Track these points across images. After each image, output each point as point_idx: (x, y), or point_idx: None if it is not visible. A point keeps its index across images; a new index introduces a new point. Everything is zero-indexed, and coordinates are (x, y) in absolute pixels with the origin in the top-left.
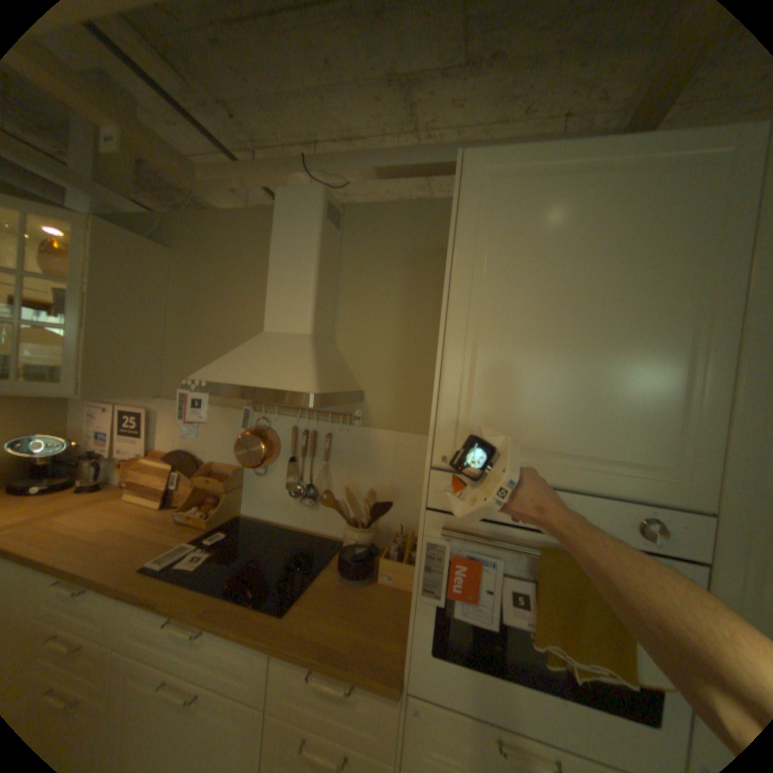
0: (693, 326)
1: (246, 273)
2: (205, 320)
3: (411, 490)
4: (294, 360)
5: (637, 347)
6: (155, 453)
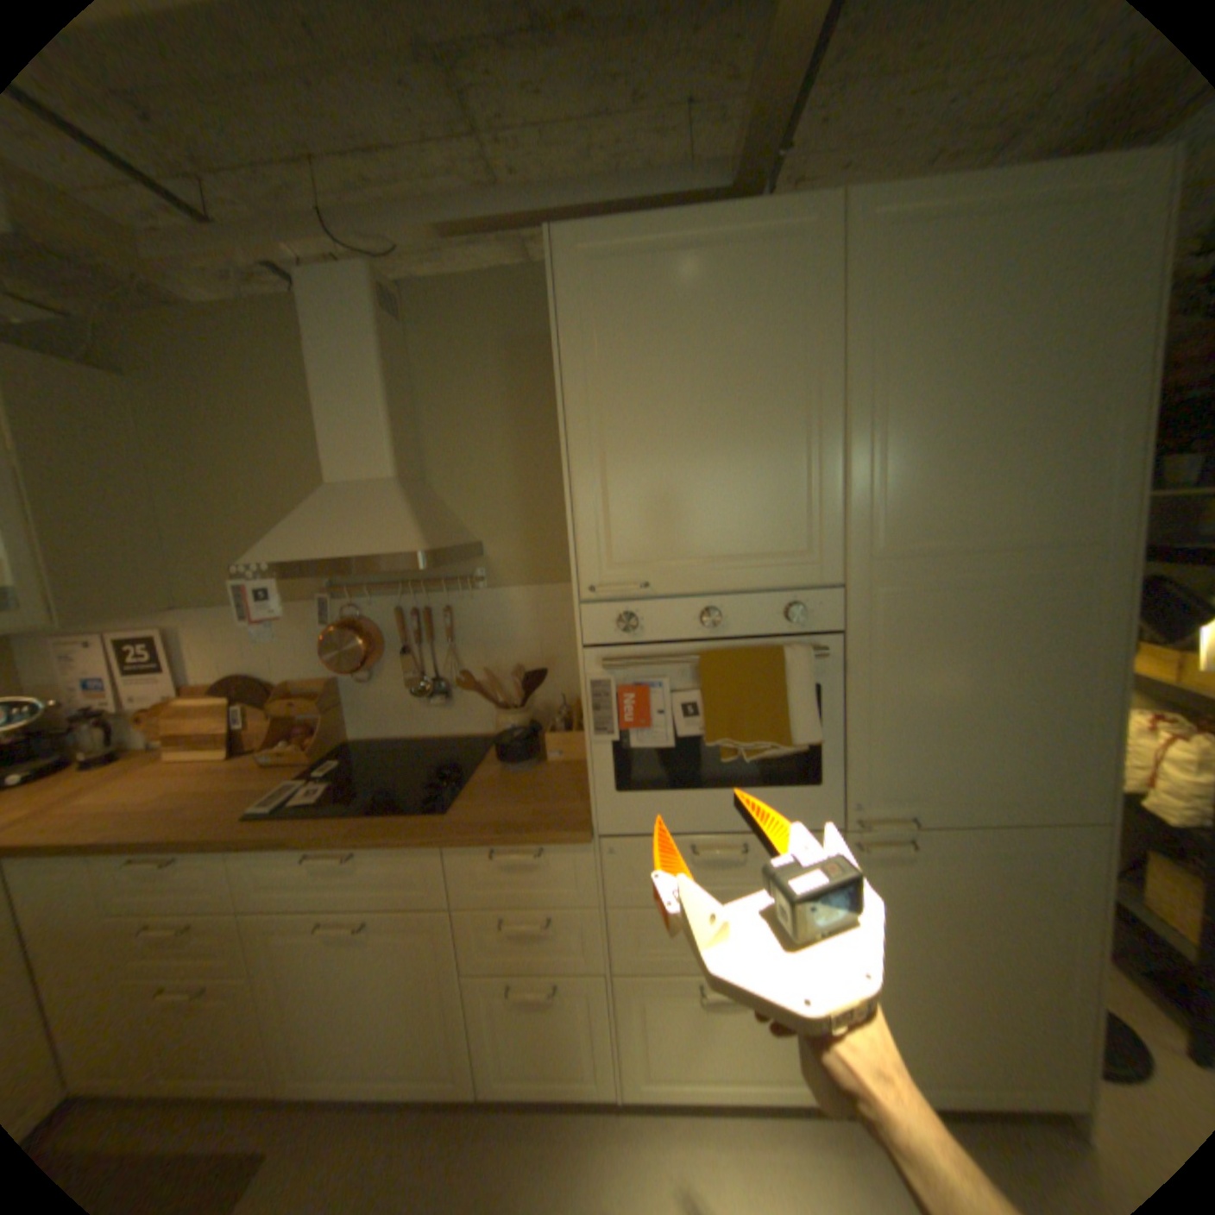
0: (802, 409)
1: (267, 400)
2: (217, 480)
3: (566, 653)
4: (382, 515)
5: (757, 438)
6: (191, 688)
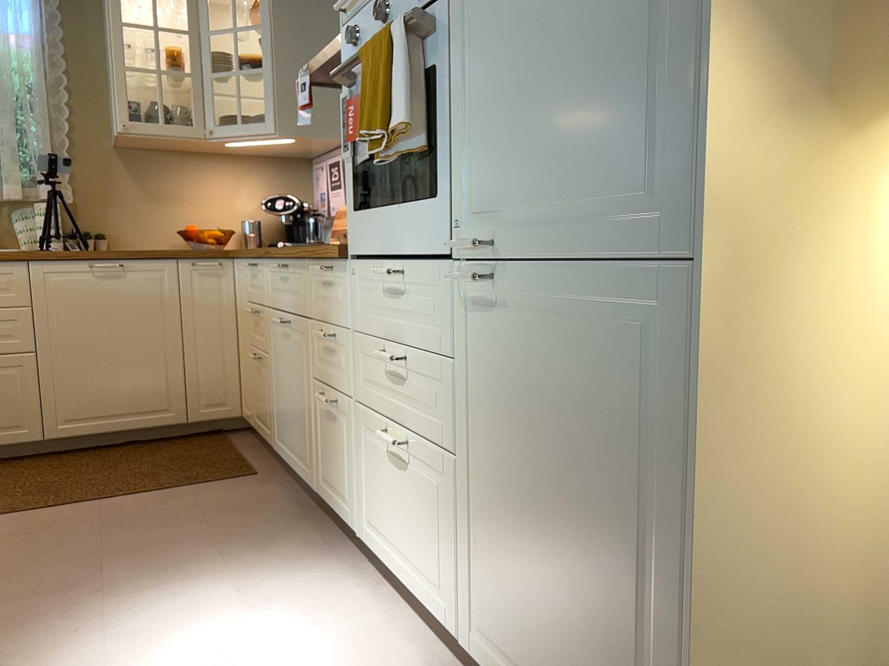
0: None
1: None
2: None
3: None
4: None
5: None
6: None
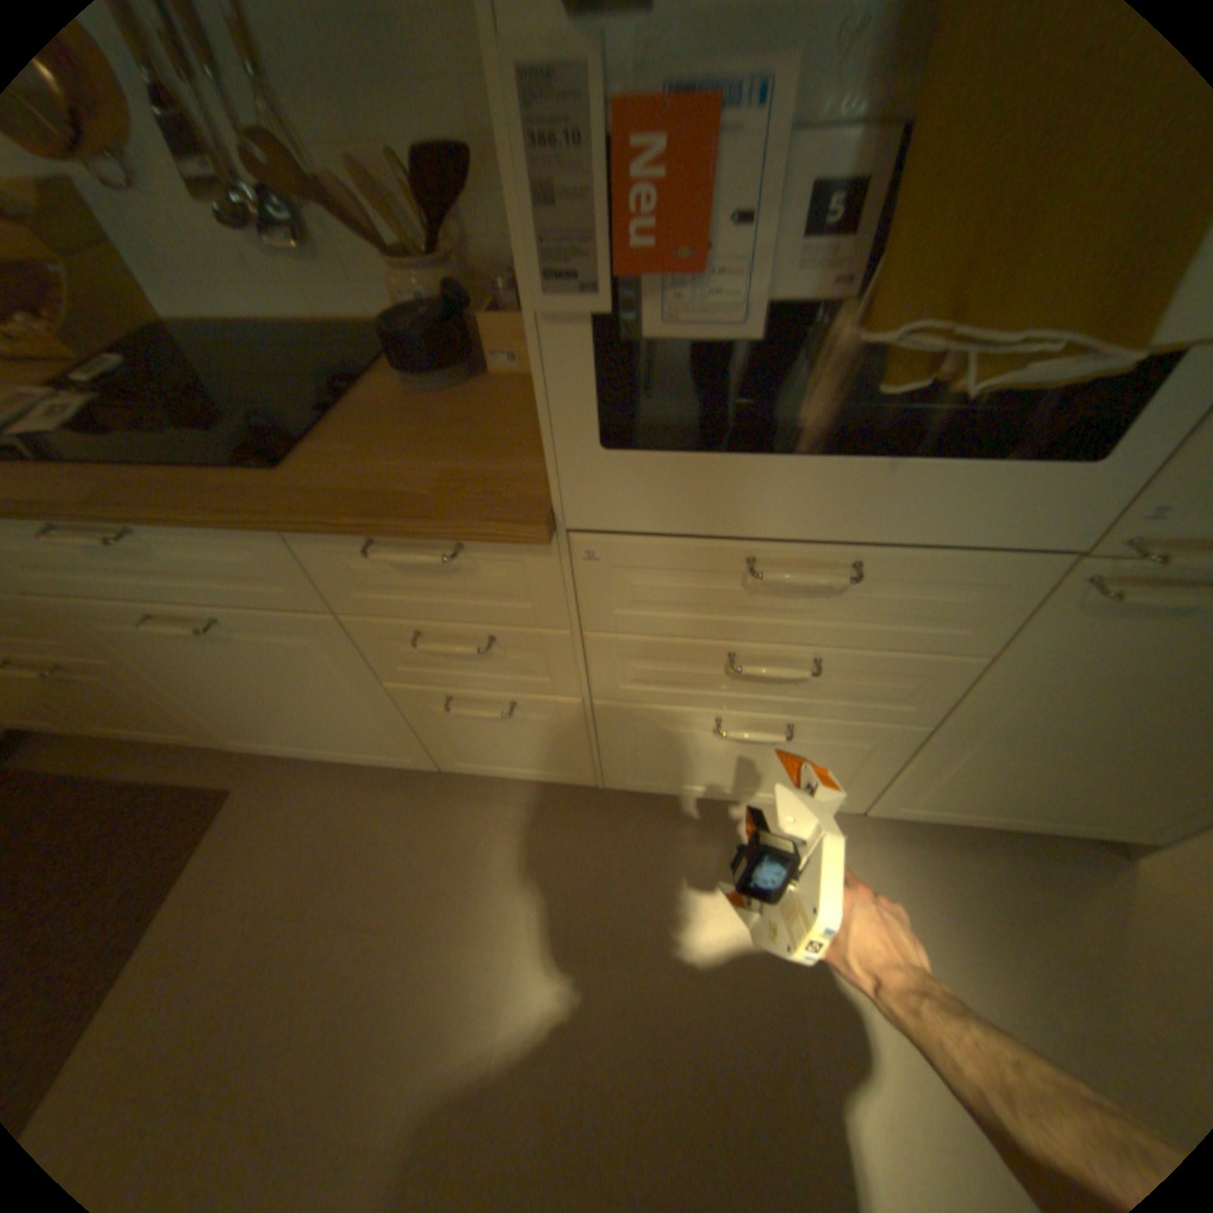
0: None
1: None
2: None
3: None
4: None
5: None
6: None
